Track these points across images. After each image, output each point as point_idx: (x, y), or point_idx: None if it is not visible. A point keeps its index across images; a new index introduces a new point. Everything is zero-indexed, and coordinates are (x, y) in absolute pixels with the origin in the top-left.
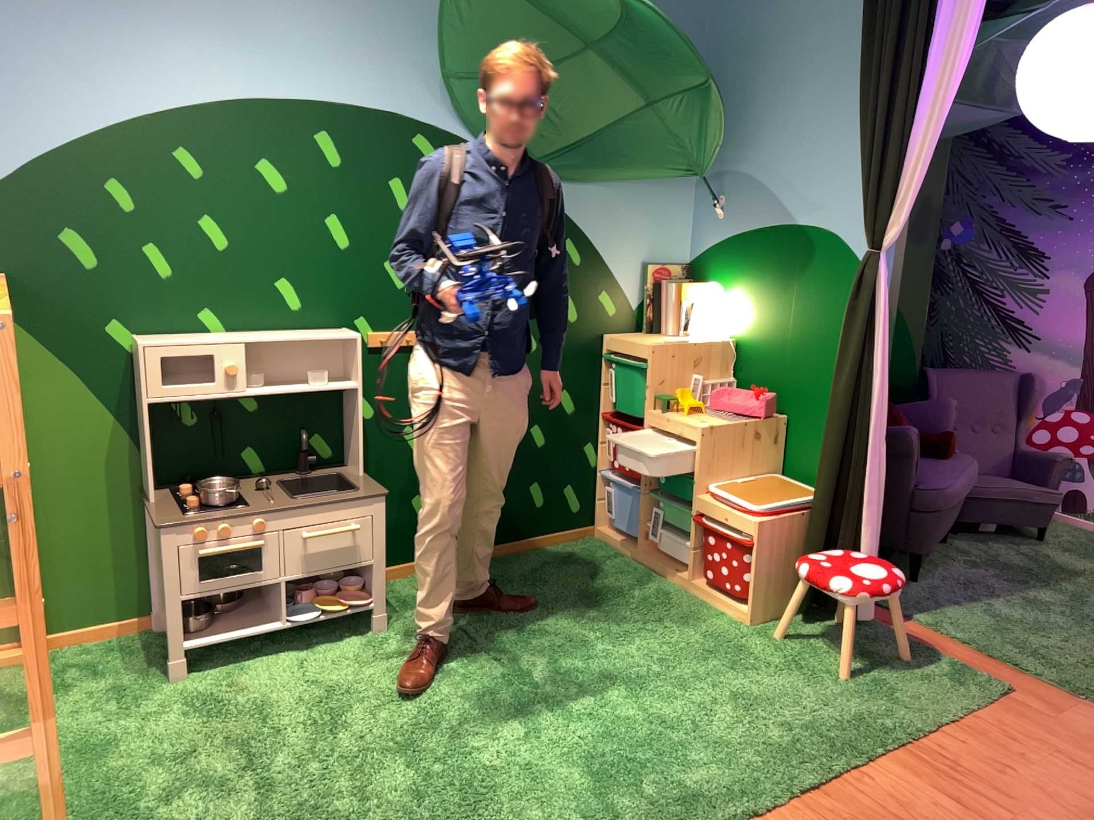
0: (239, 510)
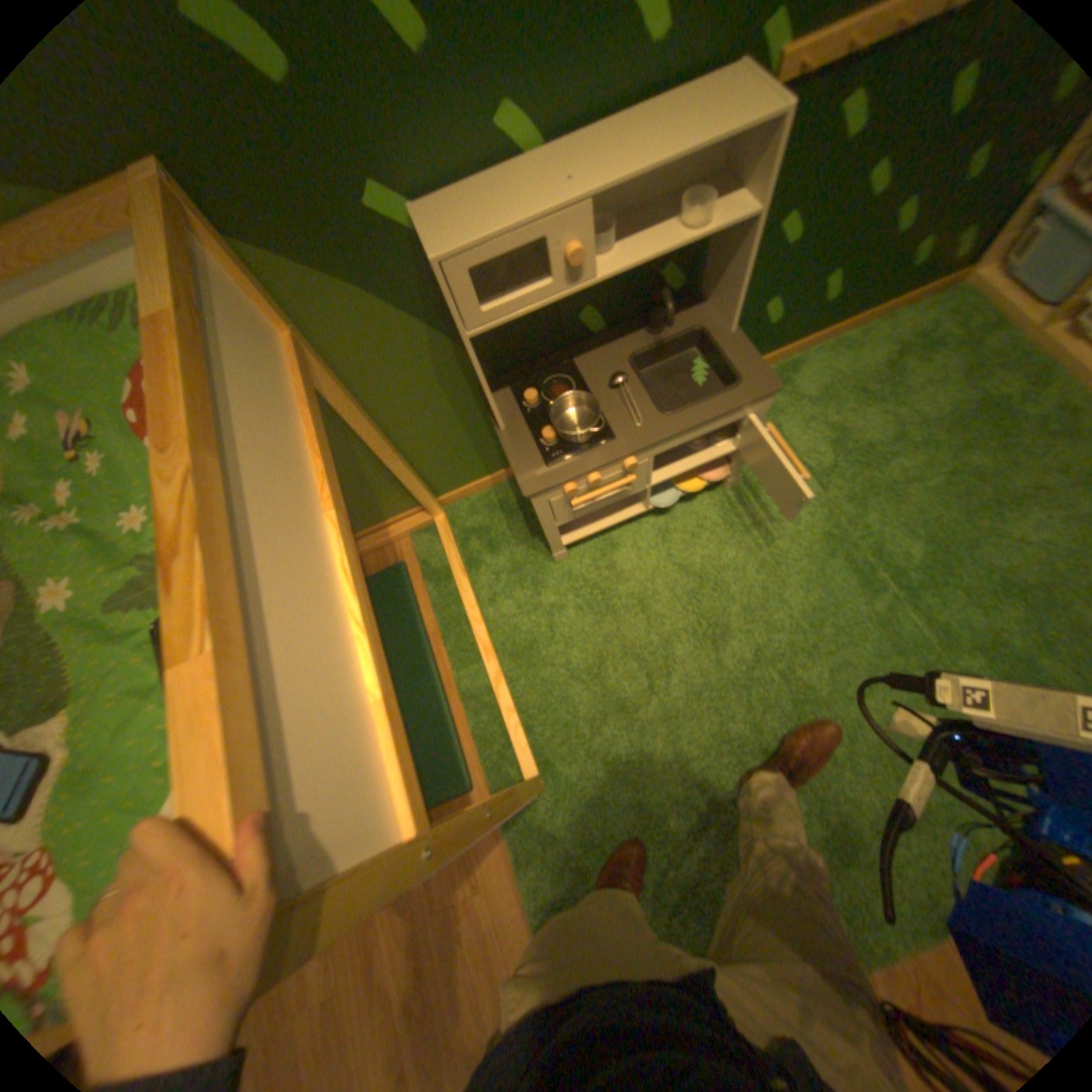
0: (599, 457)
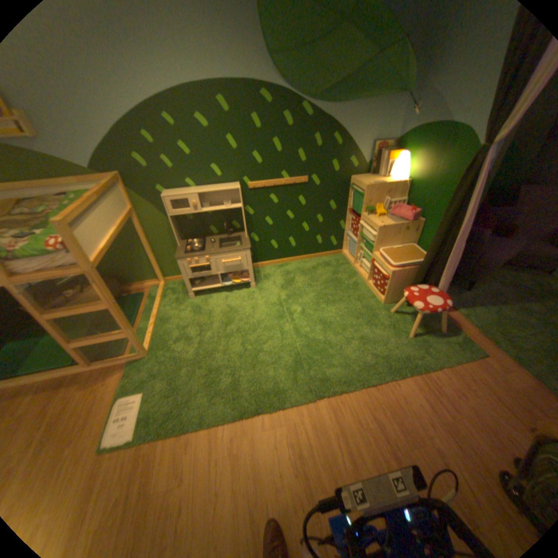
0: (198, 254)
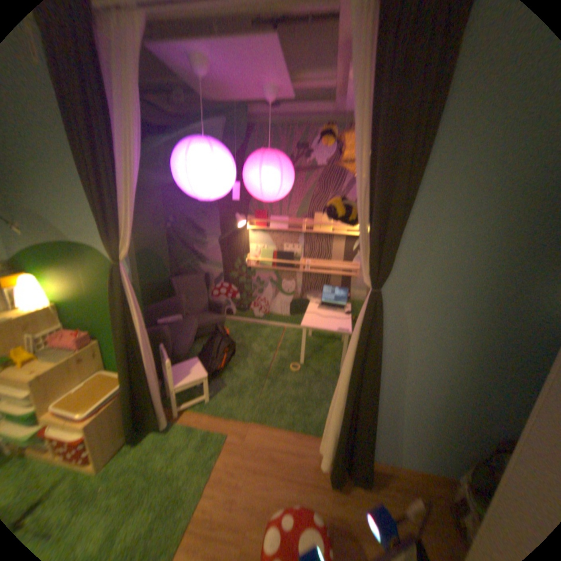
0: None
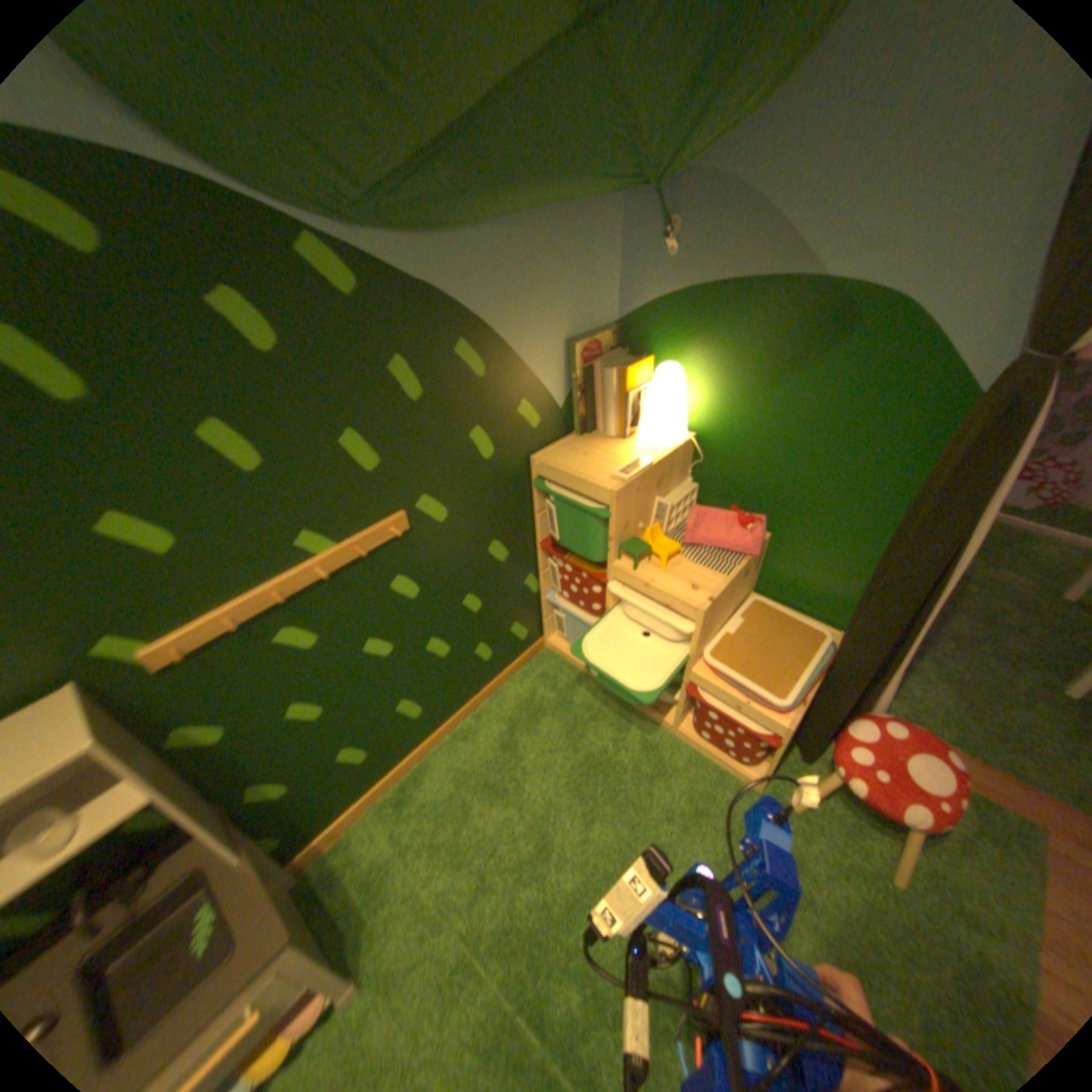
0: None
